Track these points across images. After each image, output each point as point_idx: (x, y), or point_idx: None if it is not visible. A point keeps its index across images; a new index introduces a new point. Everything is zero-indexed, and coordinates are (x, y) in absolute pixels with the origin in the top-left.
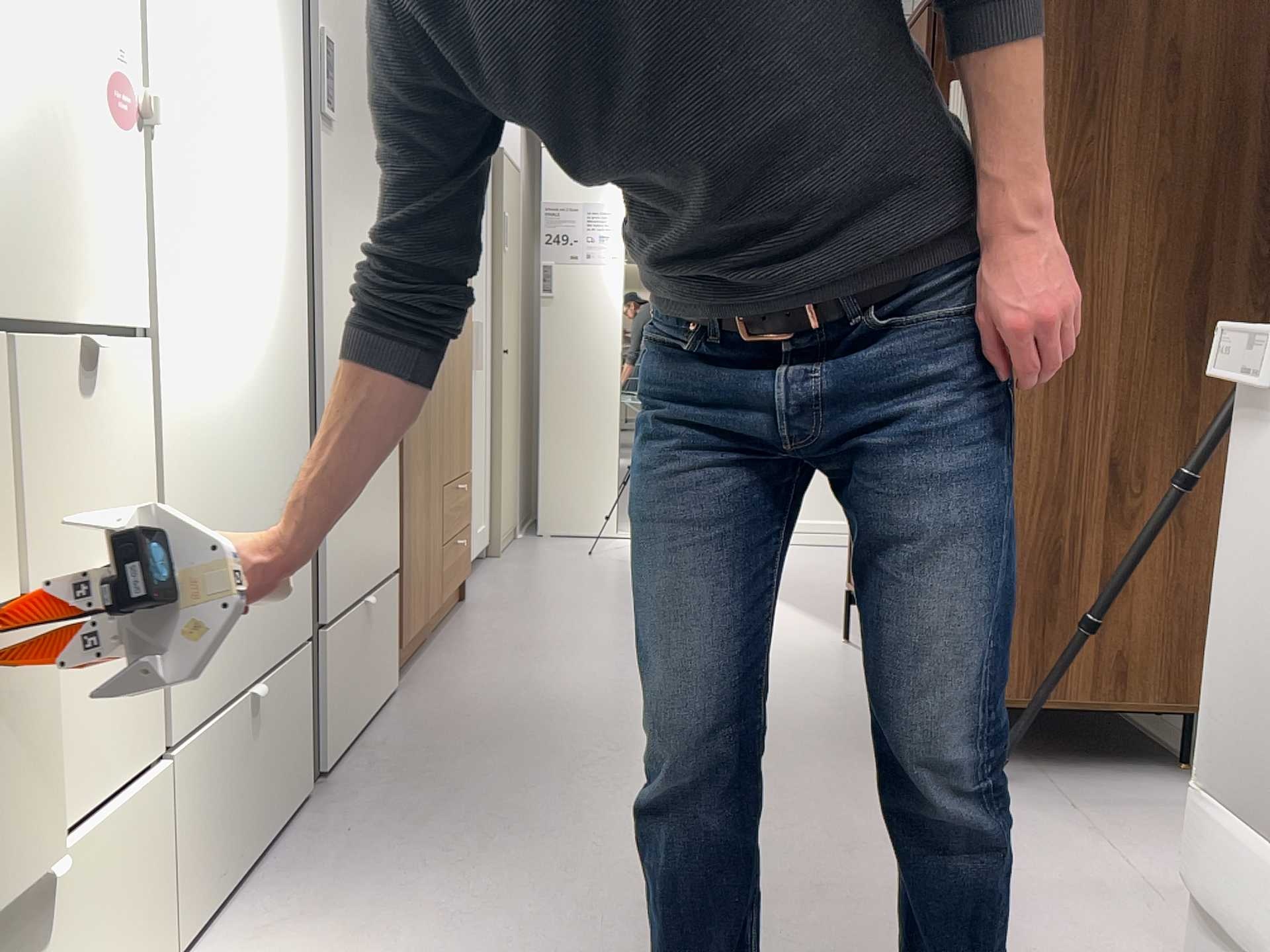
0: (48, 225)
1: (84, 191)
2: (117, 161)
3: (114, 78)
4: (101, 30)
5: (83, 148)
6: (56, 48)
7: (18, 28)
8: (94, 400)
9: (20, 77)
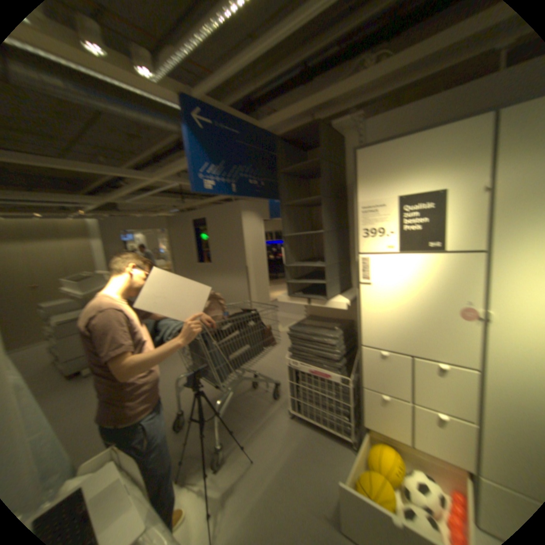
0: (437, 342)
1: (454, 336)
2: (473, 330)
3: (474, 310)
4: (467, 300)
5: (455, 327)
6: (444, 307)
7: (429, 306)
8: (453, 381)
9: (429, 315)
